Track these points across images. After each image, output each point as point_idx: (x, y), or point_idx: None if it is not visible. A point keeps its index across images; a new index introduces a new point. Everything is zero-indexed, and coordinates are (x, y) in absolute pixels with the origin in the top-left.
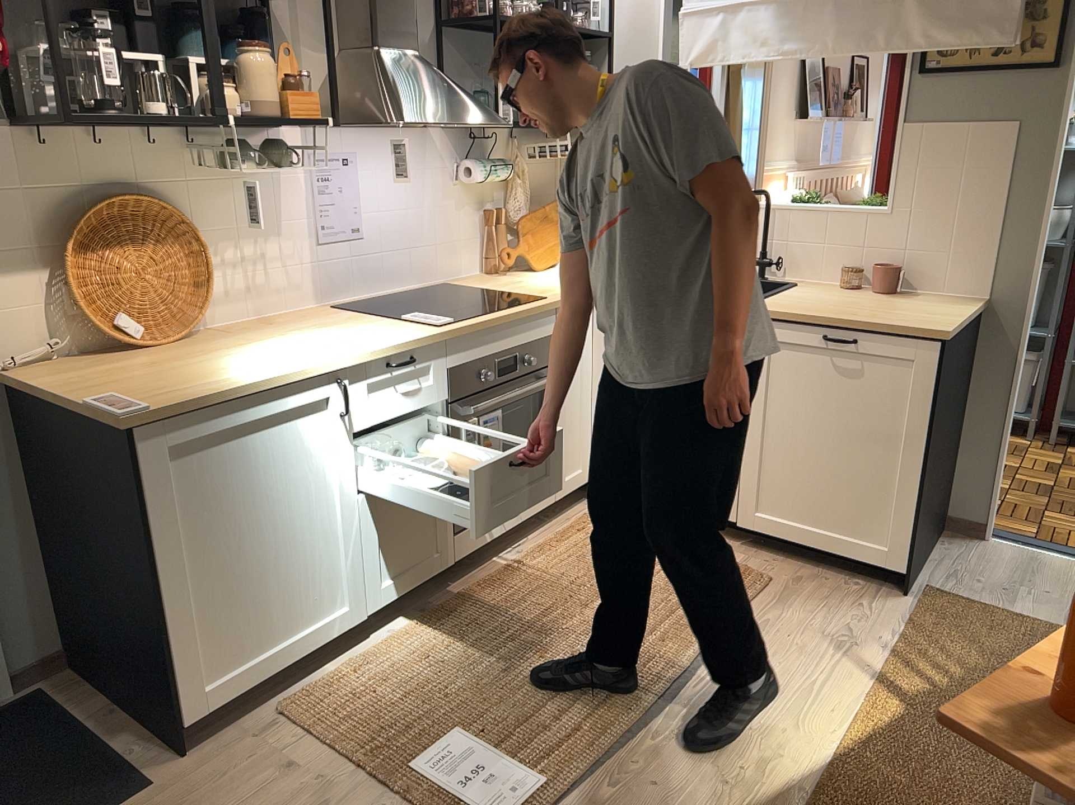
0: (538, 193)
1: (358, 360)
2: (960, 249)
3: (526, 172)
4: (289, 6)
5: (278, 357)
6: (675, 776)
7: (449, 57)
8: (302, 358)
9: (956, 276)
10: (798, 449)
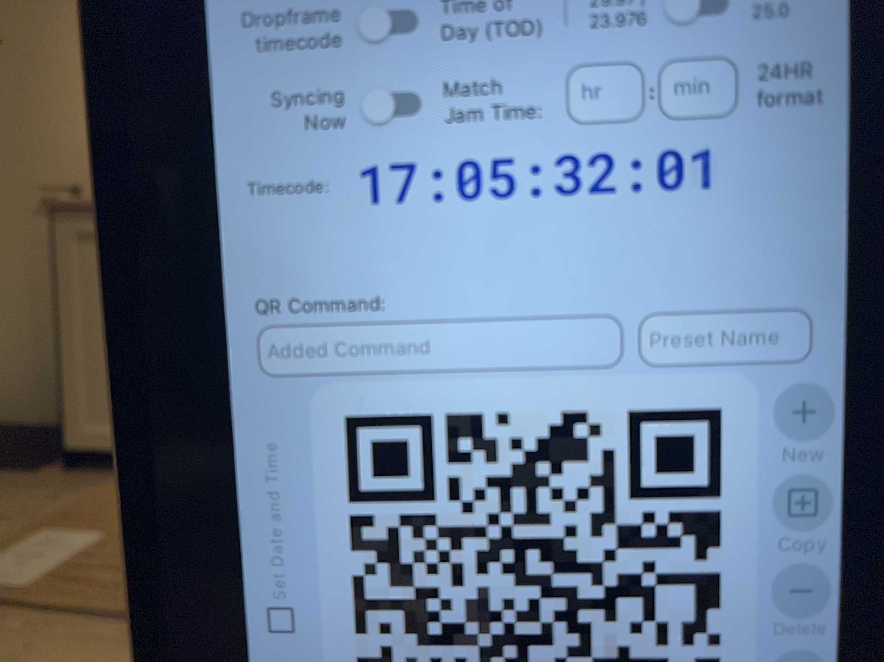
0: None
1: None
2: None
3: None
4: None
5: None
6: None
7: None
8: None
9: None
10: None
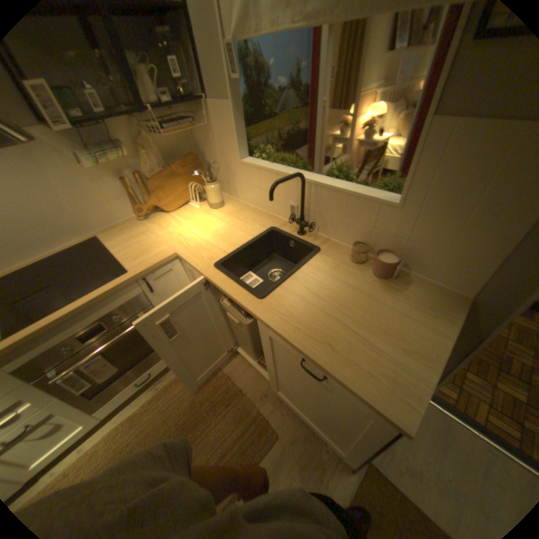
0: (173, 151)
1: None
2: (457, 255)
3: (149, 142)
4: None
5: None
6: None
7: None
8: None
9: (446, 274)
10: (292, 388)
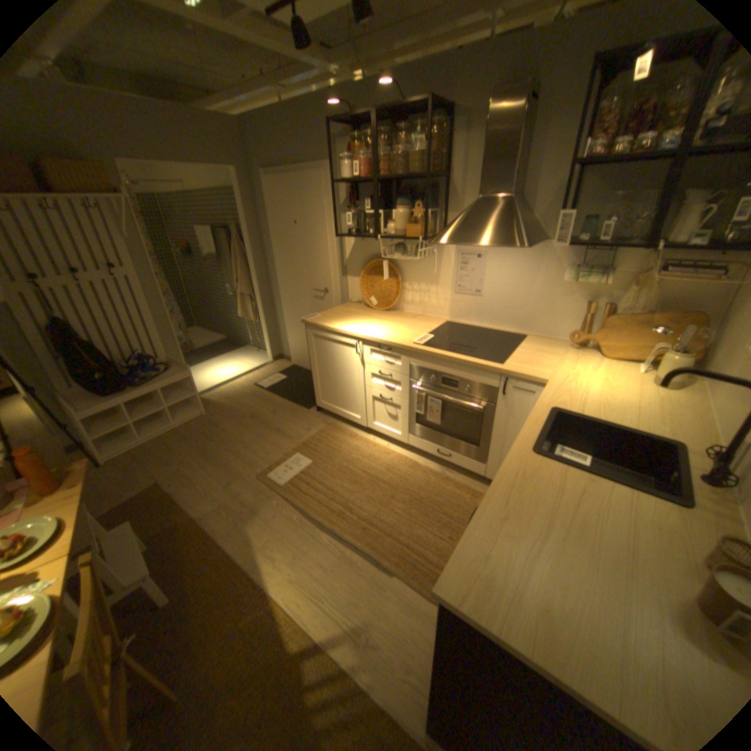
0: (685, 303)
1: (364, 337)
2: None
3: (654, 282)
4: (461, 176)
5: (360, 325)
6: (276, 524)
7: (589, 188)
8: (358, 328)
9: None
10: None
